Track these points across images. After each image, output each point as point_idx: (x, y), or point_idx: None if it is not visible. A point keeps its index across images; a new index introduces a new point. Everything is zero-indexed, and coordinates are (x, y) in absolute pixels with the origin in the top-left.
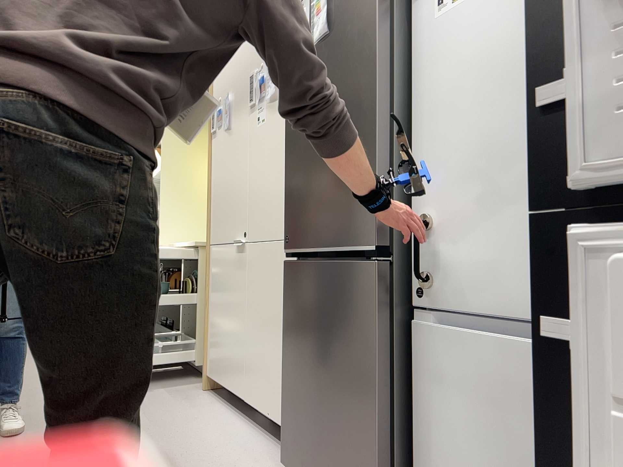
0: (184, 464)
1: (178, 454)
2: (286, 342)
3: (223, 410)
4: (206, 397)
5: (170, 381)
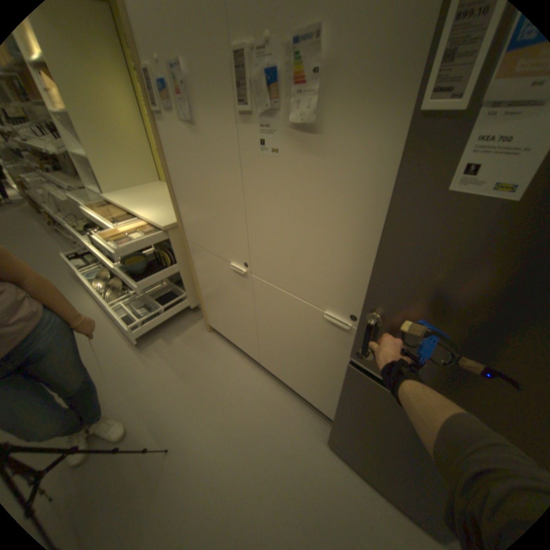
0: (257, 454)
1: (244, 439)
2: (344, 407)
3: (239, 358)
4: (216, 341)
5: (177, 322)
